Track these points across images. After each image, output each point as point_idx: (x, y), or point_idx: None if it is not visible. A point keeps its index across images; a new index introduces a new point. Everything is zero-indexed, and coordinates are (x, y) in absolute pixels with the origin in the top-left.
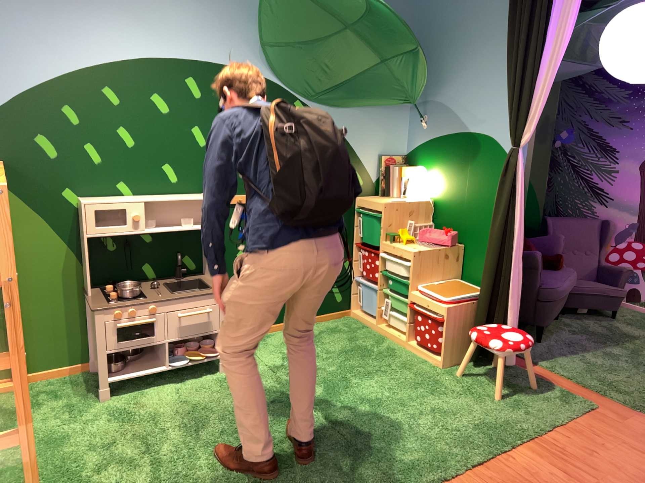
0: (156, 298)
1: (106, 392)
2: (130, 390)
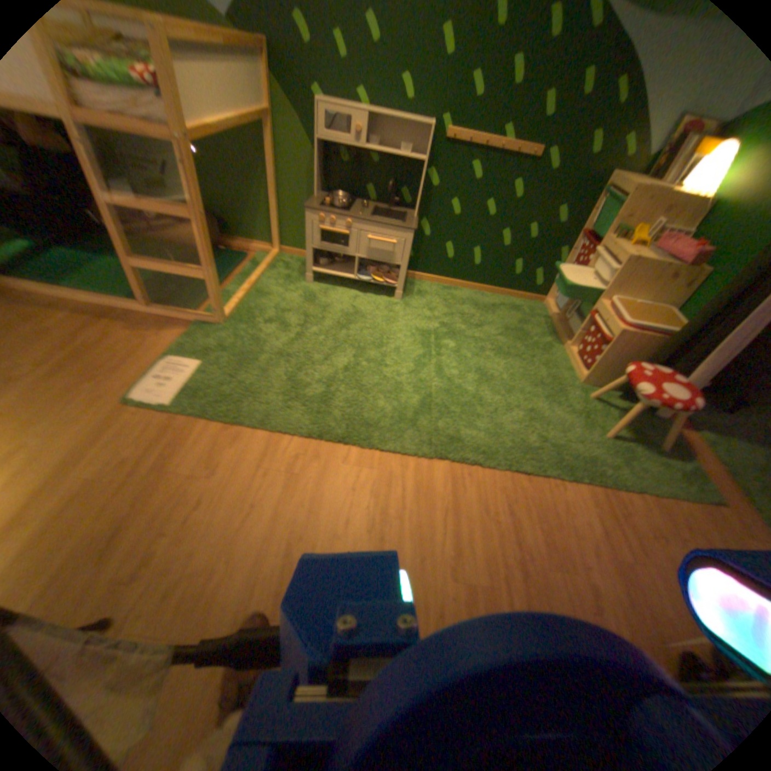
0: (349, 214)
1: (309, 278)
2: (323, 284)
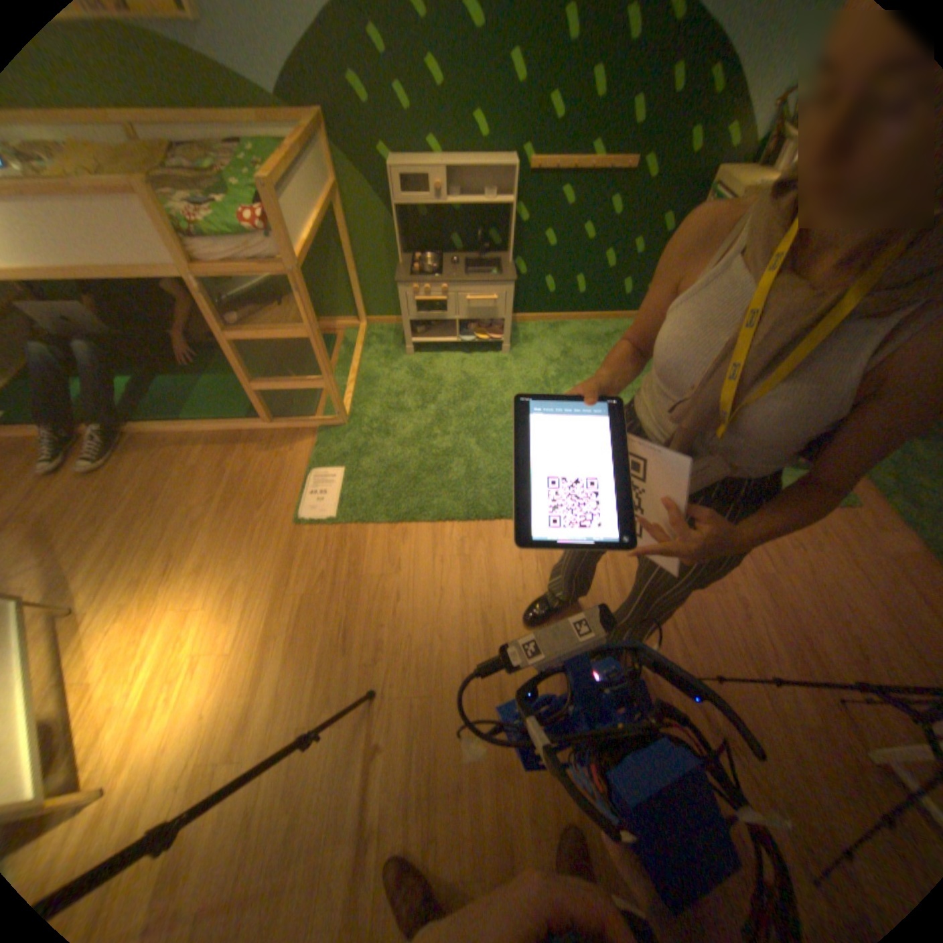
0: (444, 281)
1: (409, 351)
2: (425, 354)
